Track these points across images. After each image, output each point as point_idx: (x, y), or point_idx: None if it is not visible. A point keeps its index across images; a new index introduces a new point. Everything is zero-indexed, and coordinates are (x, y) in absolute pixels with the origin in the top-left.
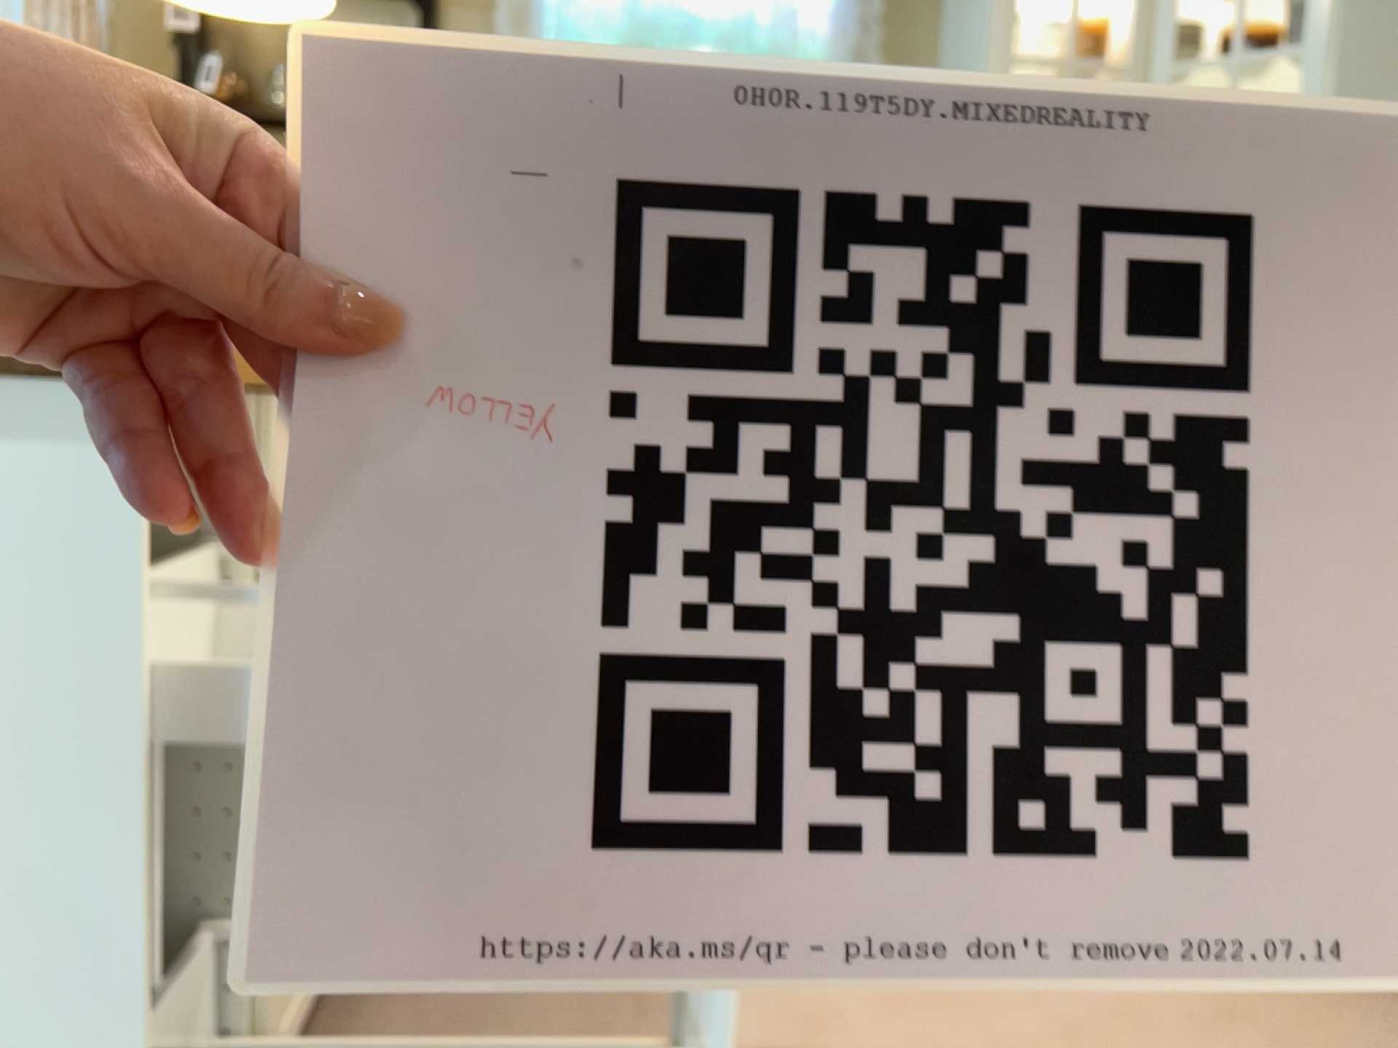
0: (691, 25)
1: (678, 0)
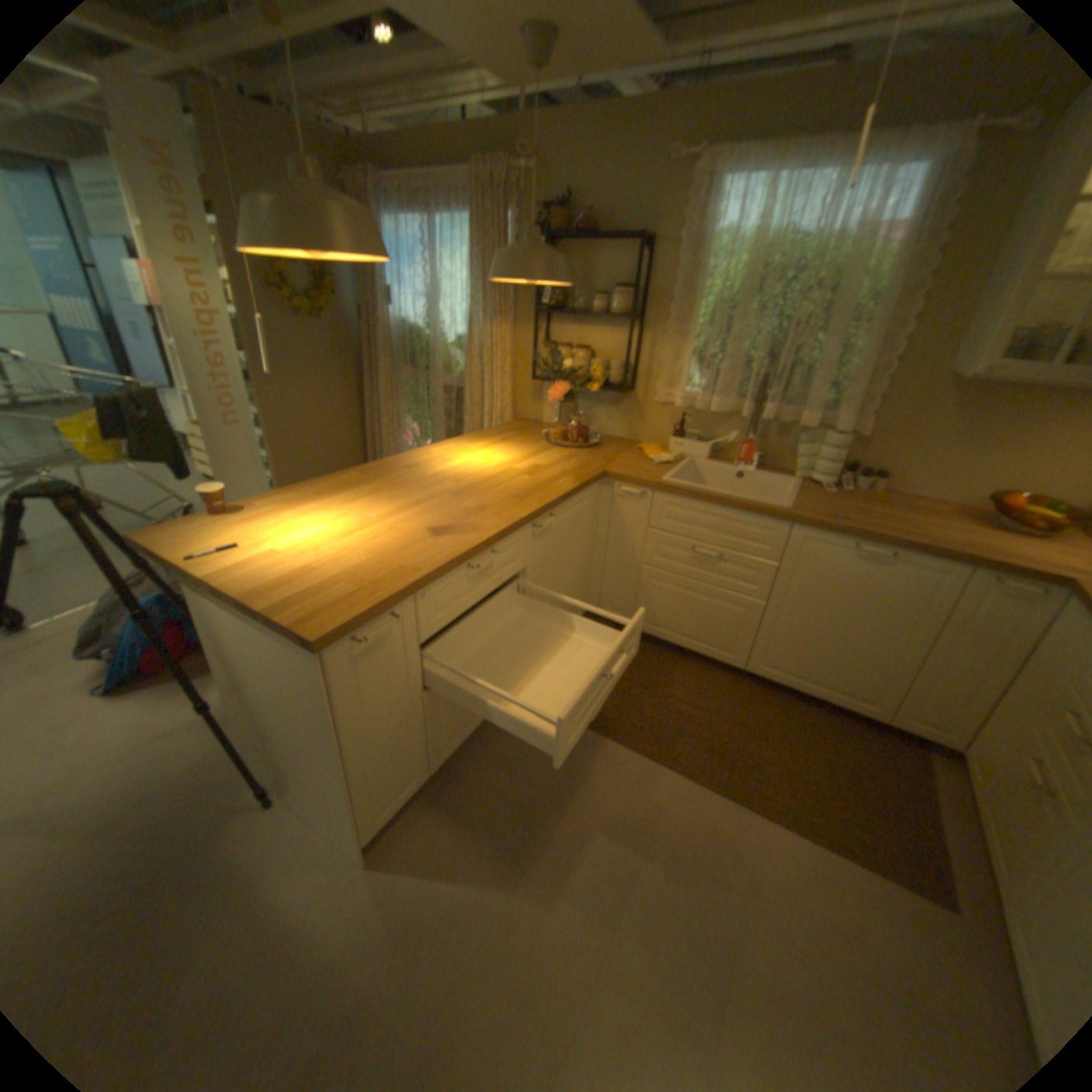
0: (801, 242)
1: (793, 227)
